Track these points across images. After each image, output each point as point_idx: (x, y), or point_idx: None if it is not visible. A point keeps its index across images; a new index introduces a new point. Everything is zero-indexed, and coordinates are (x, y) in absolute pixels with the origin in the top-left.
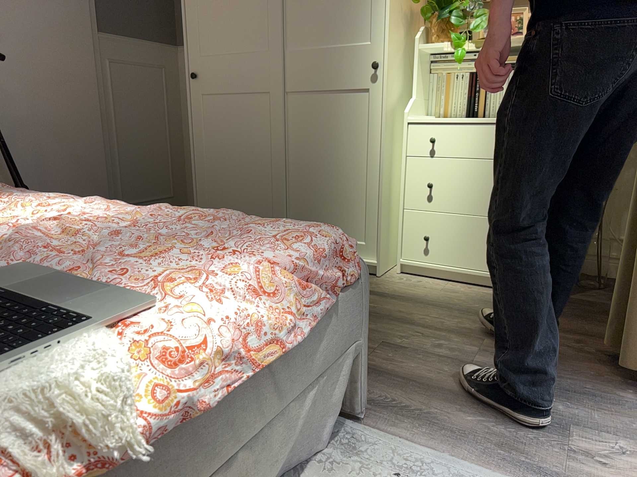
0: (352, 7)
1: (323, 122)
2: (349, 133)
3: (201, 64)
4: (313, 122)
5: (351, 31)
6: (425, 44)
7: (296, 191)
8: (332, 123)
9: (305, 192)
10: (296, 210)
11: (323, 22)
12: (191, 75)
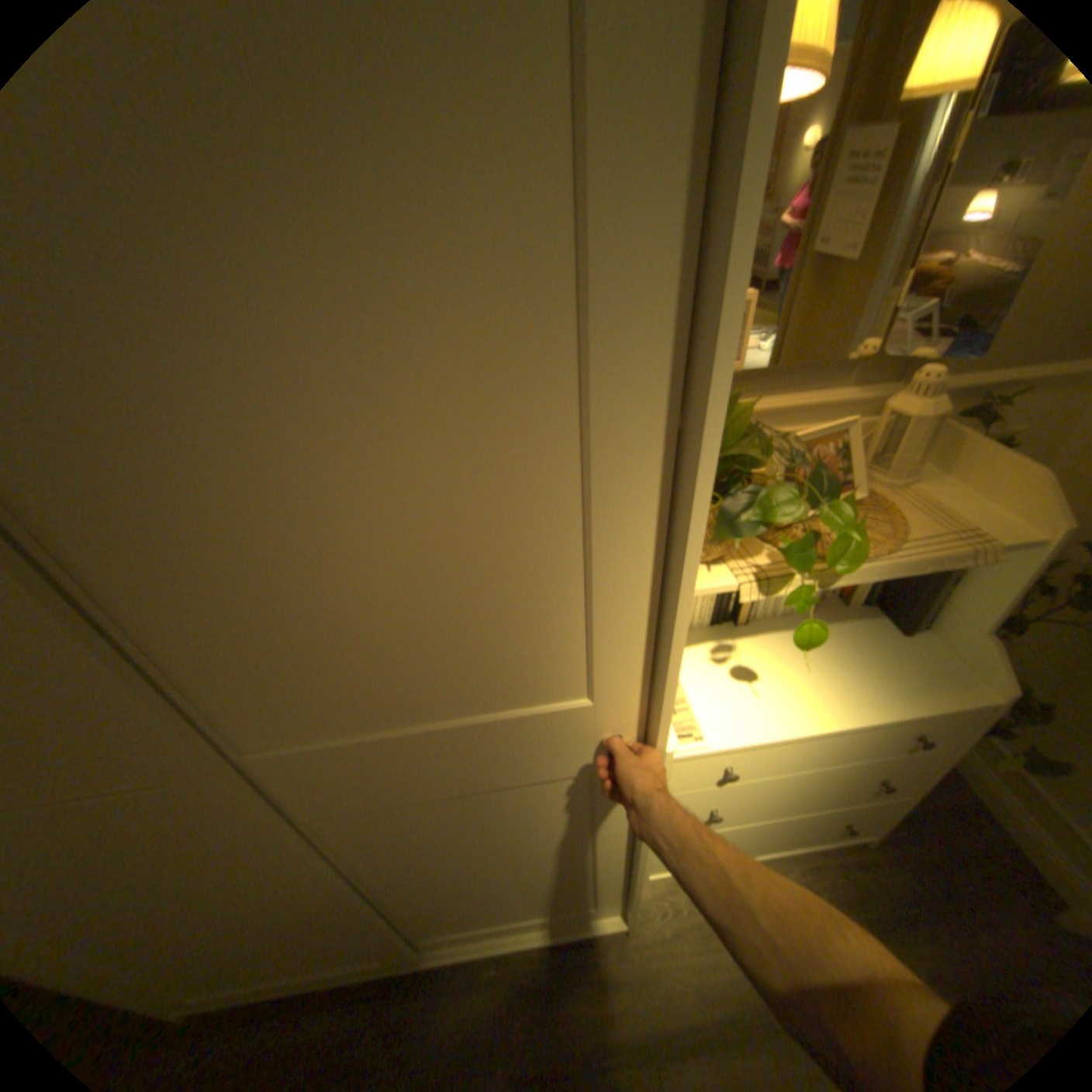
0: (506, 631)
1: (455, 835)
2: (539, 833)
3: None
4: (423, 841)
5: (515, 685)
6: None
7: (413, 912)
8: (484, 830)
9: (436, 907)
10: (423, 925)
11: (383, 679)
12: None
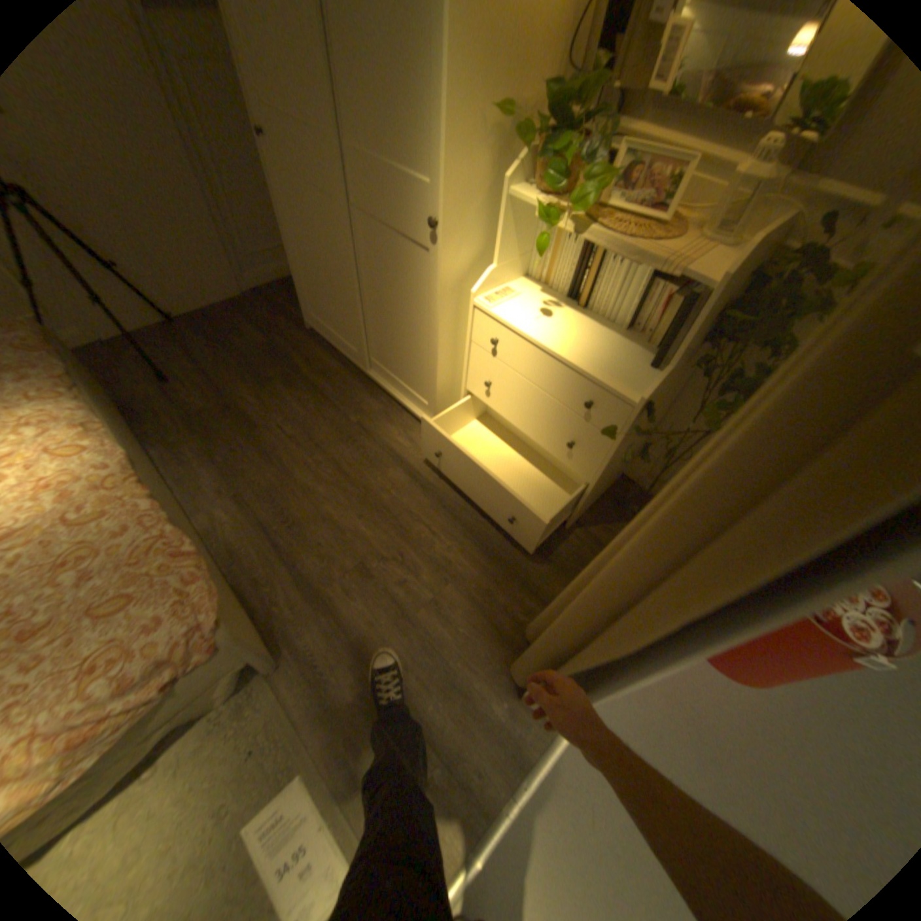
0: (410, 105)
1: (389, 264)
2: (413, 292)
3: (263, 116)
4: (380, 258)
5: (410, 150)
6: (528, 179)
7: (373, 324)
8: (397, 269)
9: (380, 329)
10: (375, 341)
11: (379, 115)
12: (256, 131)
